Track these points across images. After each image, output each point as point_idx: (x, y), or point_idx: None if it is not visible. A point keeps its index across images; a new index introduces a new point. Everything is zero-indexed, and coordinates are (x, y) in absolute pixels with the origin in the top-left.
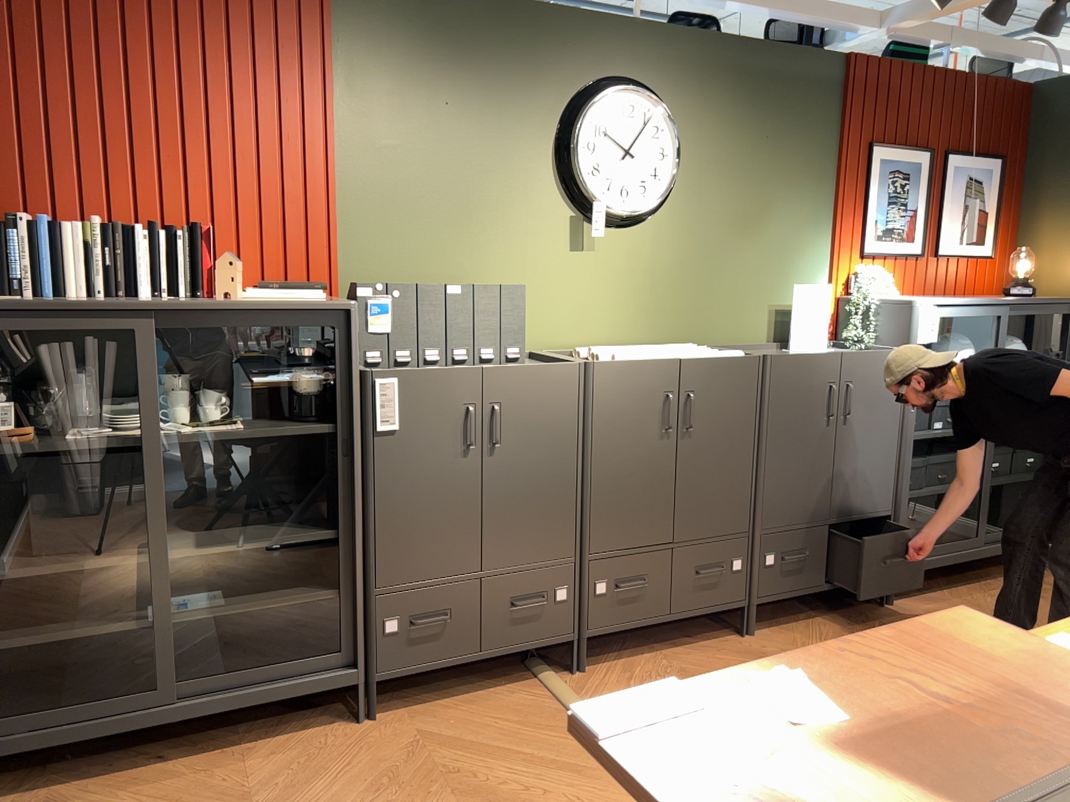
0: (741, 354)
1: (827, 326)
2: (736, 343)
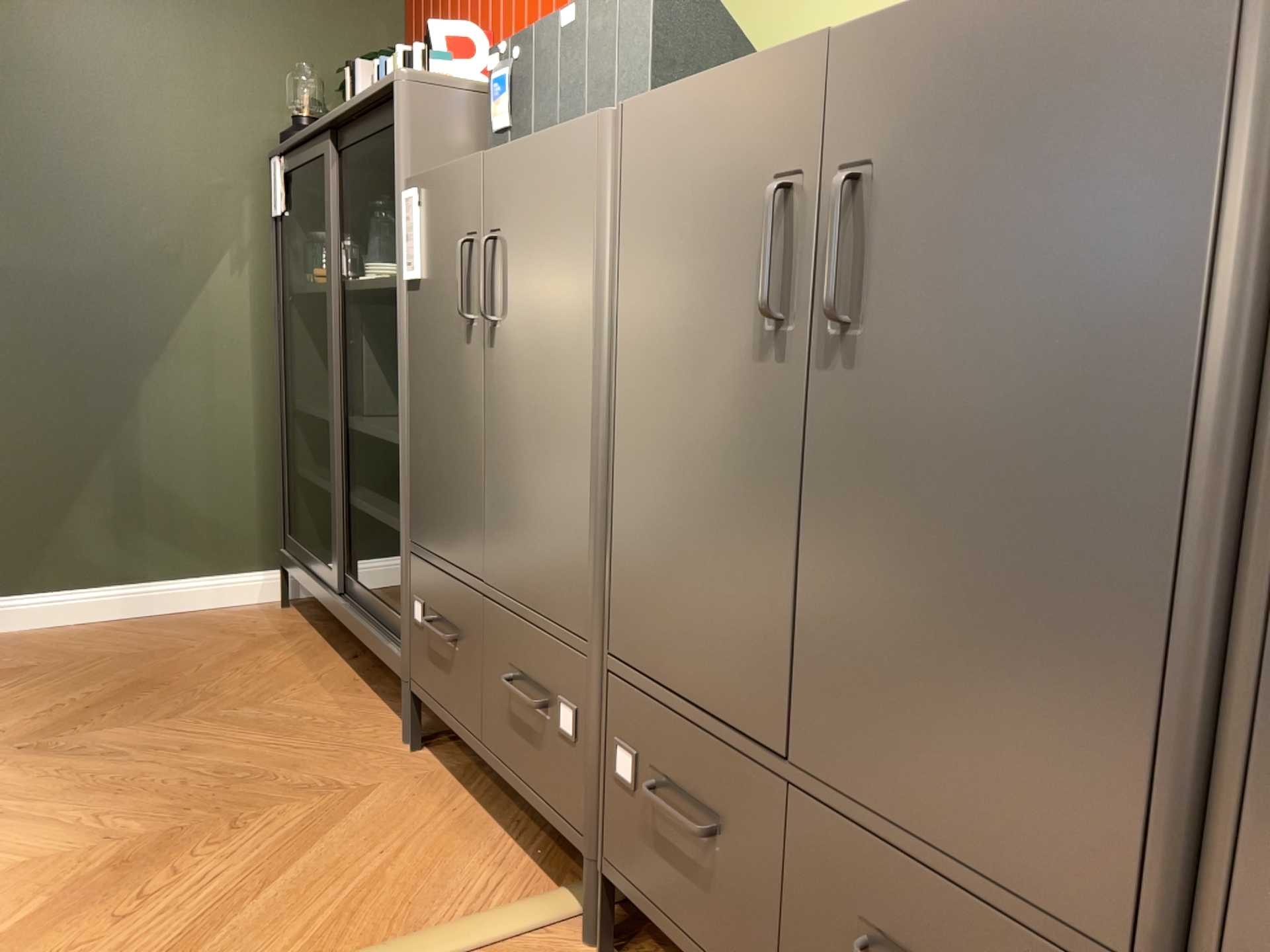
0: None
1: None
2: None
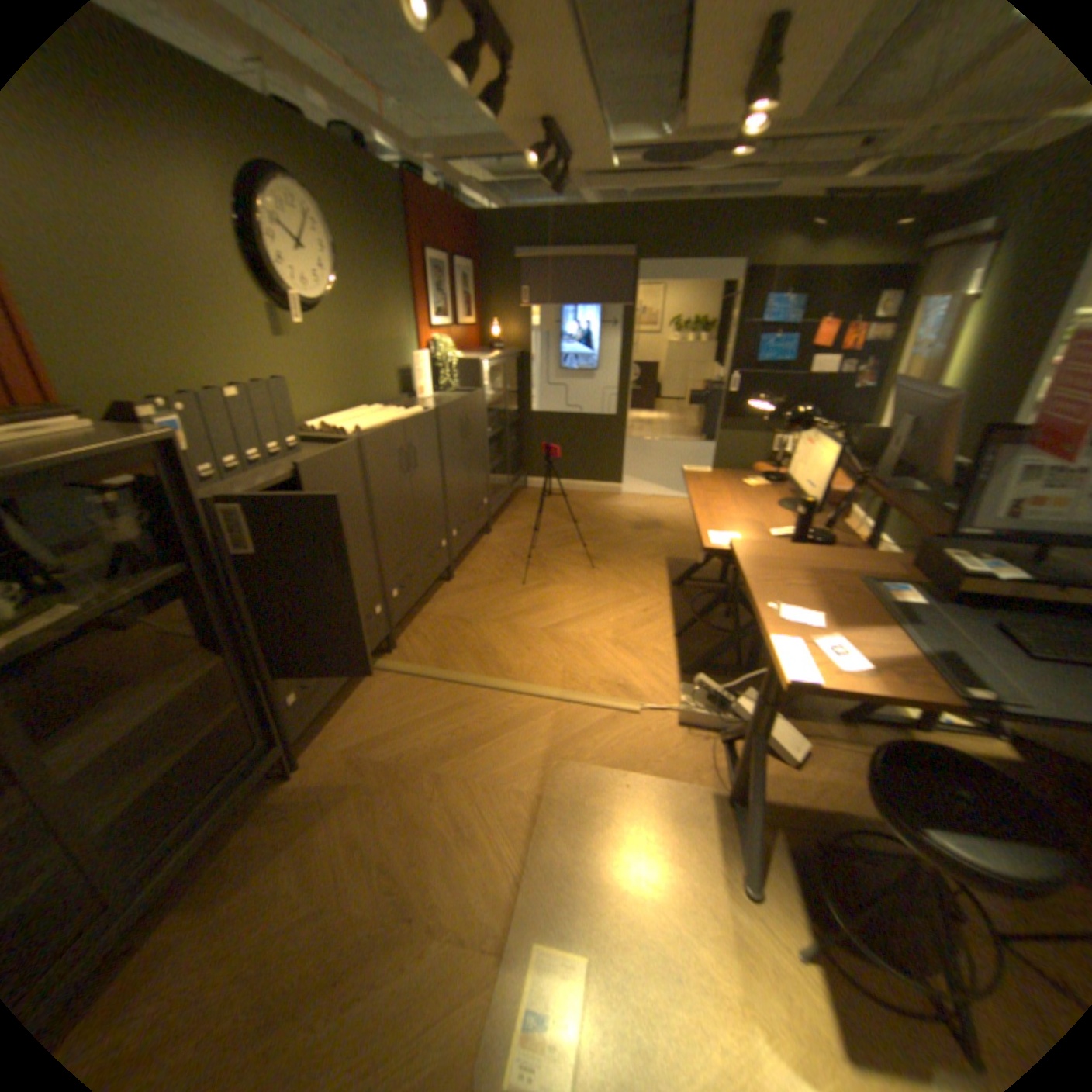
0: (423, 409)
1: (432, 379)
2: (387, 398)
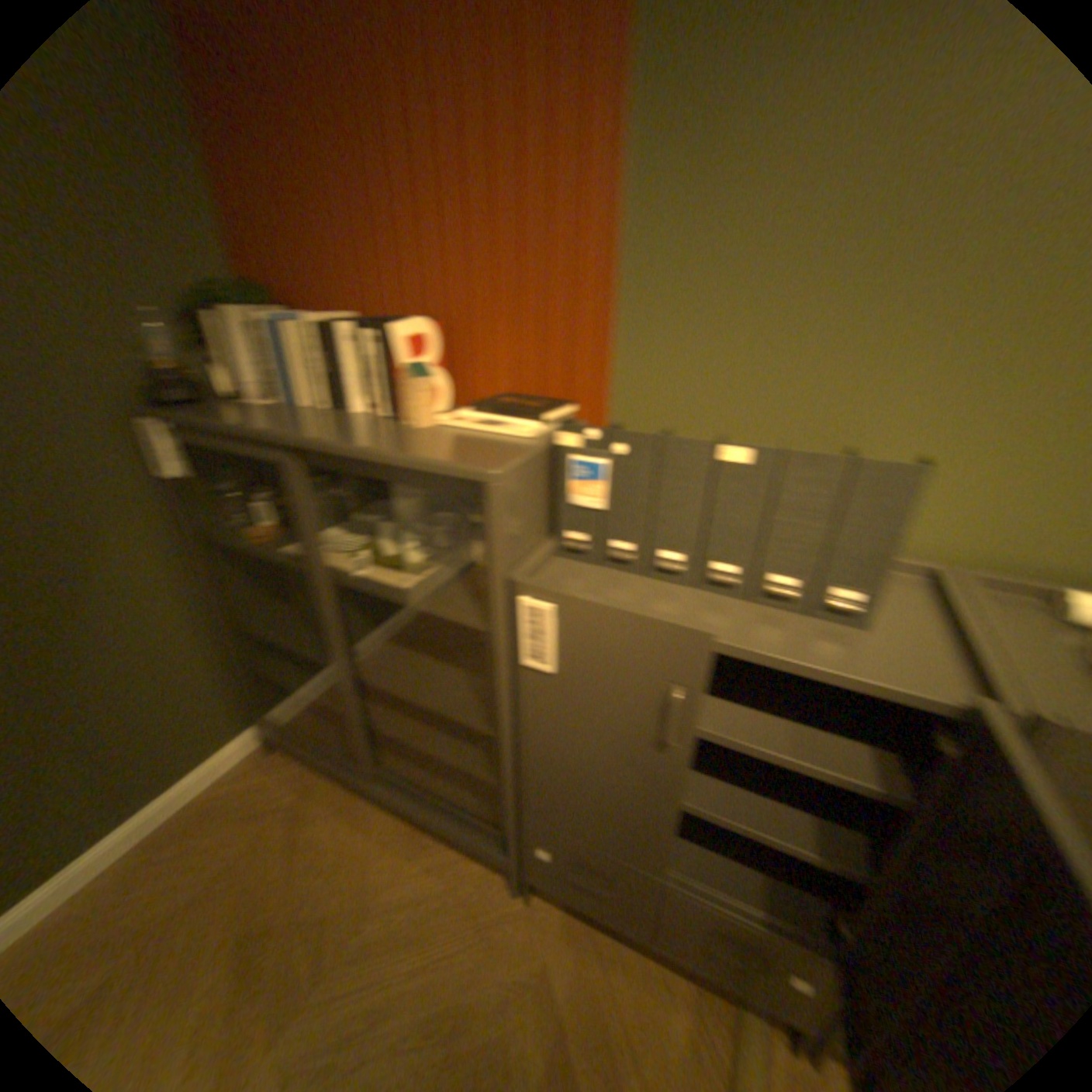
0: None
1: None
2: None
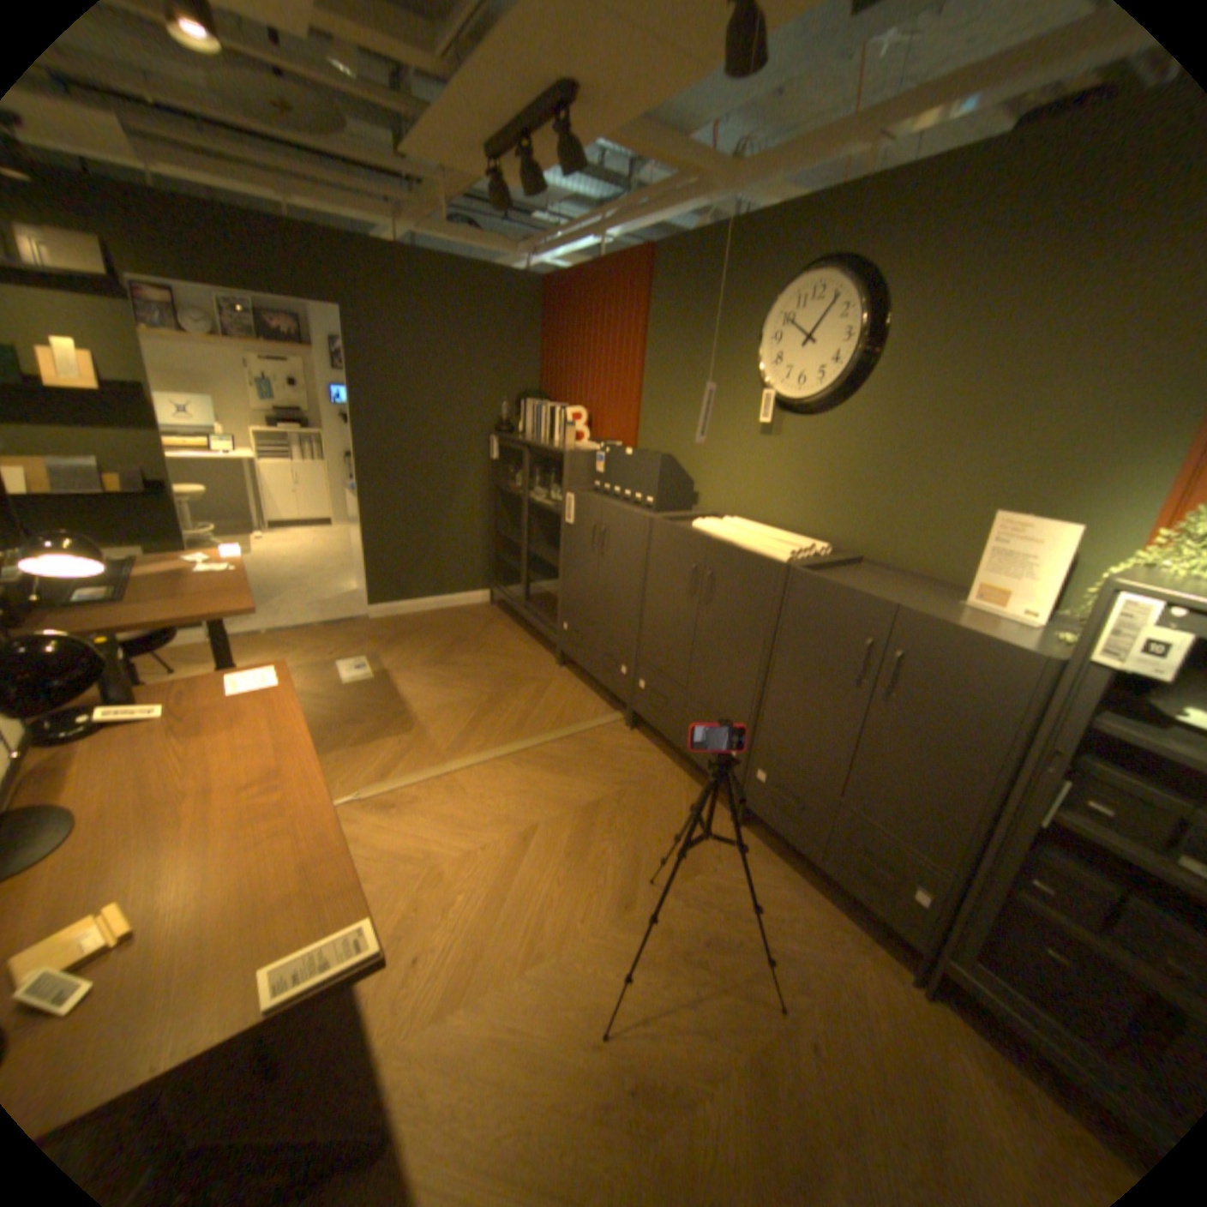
0: (785, 558)
1: (1058, 589)
2: (926, 569)
